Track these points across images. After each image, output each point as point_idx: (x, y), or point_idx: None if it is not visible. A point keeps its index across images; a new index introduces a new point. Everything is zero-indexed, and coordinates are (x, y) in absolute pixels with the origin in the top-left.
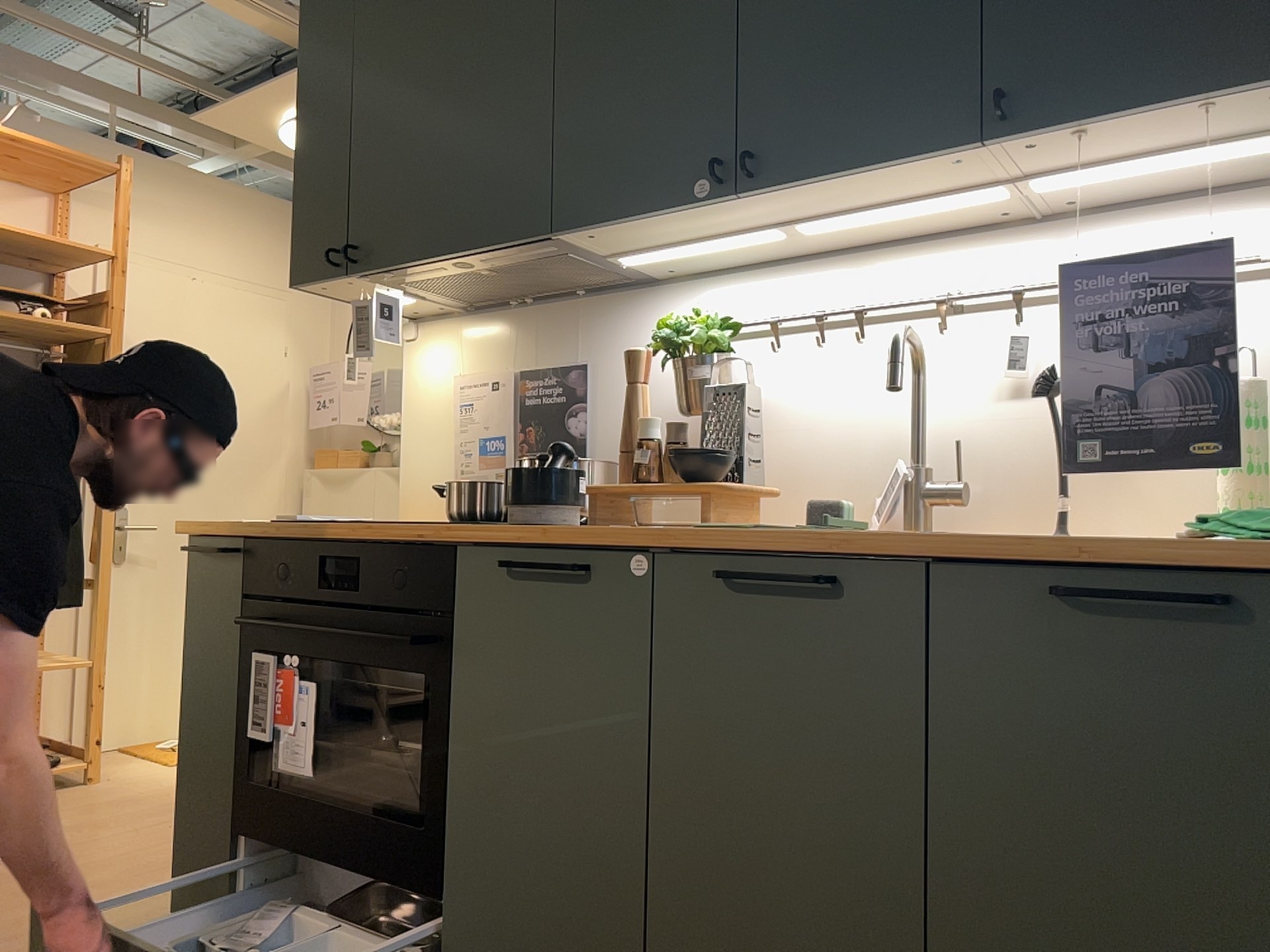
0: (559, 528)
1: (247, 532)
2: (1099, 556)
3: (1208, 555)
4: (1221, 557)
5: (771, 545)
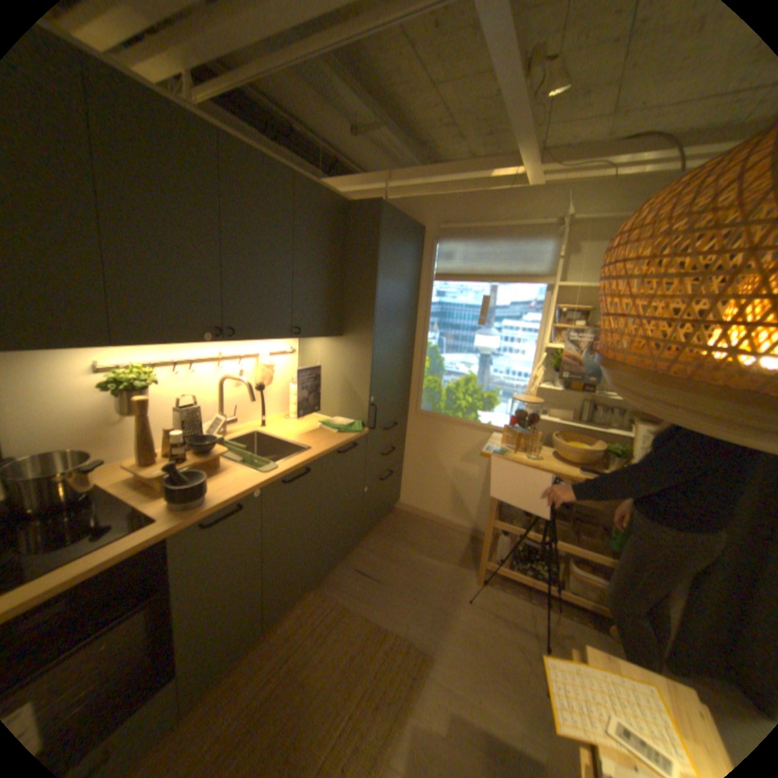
0: (207, 498)
1: None
2: (344, 444)
3: (354, 438)
4: (351, 437)
5: (290, 467)
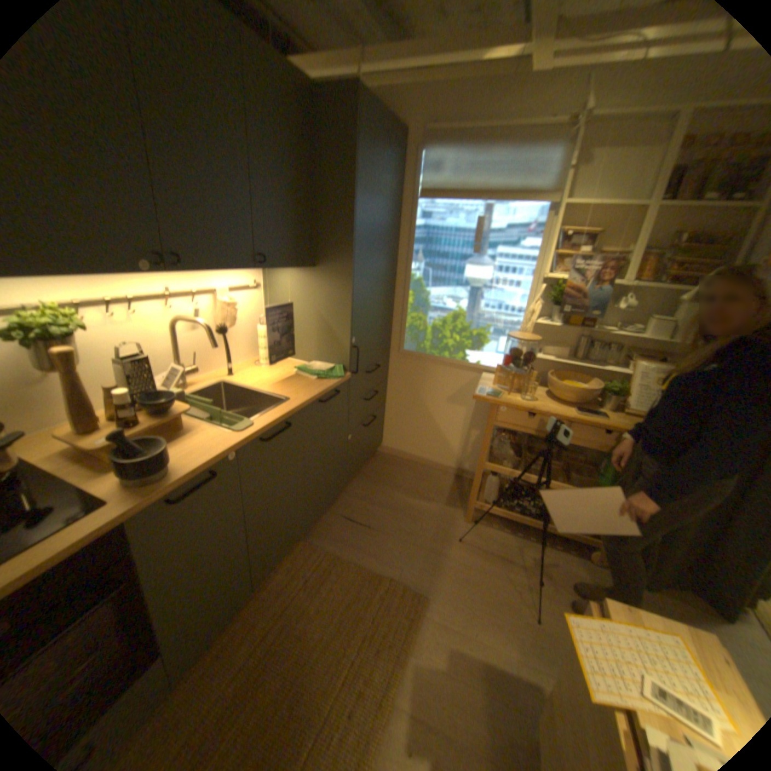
0: (170, 469)
1: None
2: (325, 392)
3: (336, 386)
4: (333, 384)
5: (268, 424)
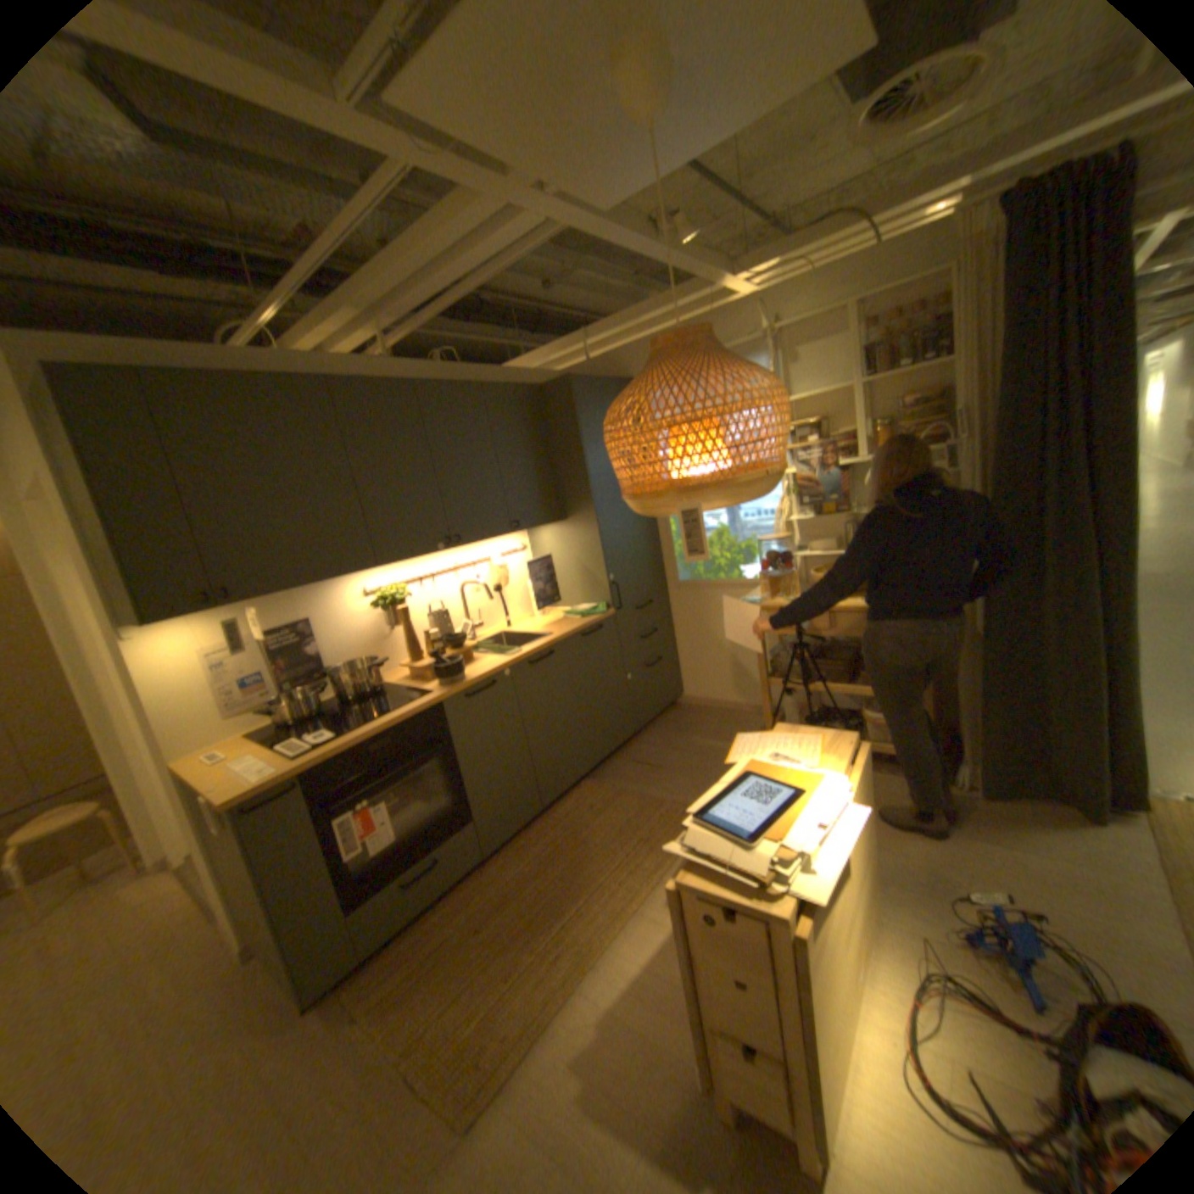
0: (465, 677)
1: (294, 772)
2: (585, 627)
3: (597, 620)
4: (594, 620)
5: (533, 651)
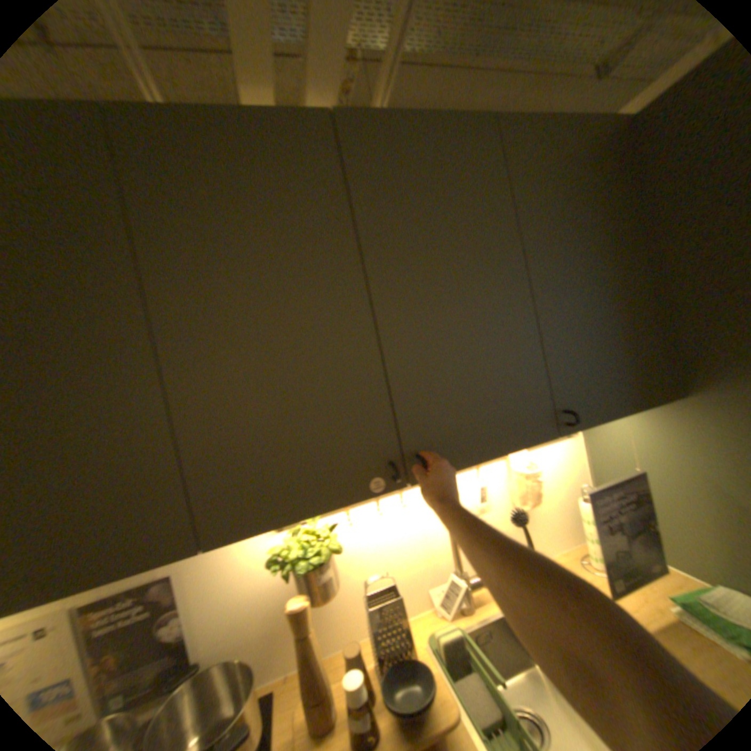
0: None
1: None
2: None
3: None
4: None
5: None
